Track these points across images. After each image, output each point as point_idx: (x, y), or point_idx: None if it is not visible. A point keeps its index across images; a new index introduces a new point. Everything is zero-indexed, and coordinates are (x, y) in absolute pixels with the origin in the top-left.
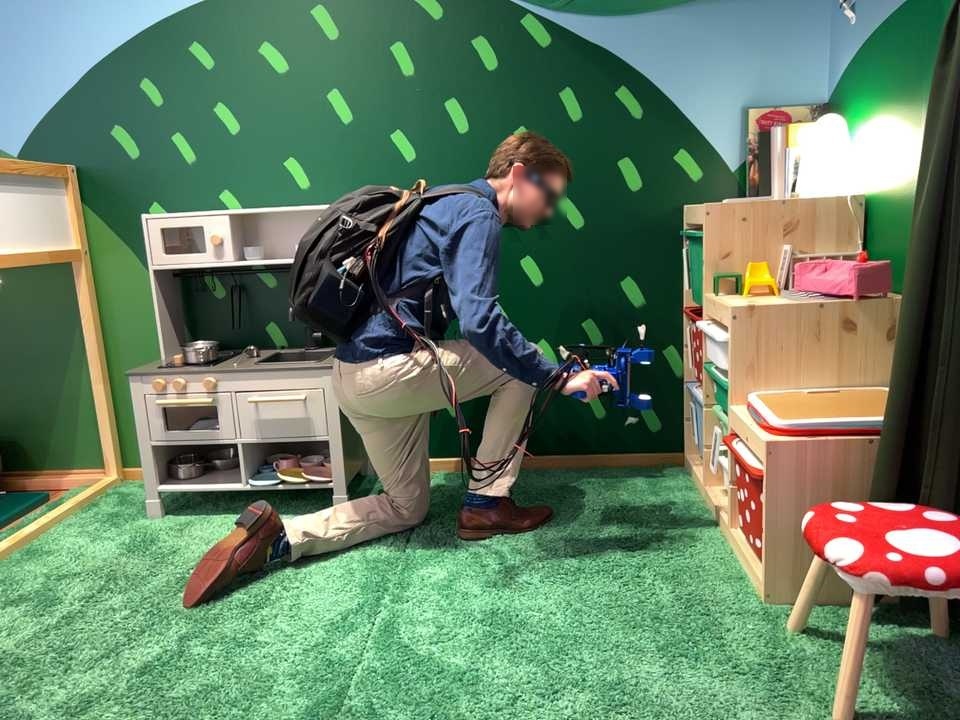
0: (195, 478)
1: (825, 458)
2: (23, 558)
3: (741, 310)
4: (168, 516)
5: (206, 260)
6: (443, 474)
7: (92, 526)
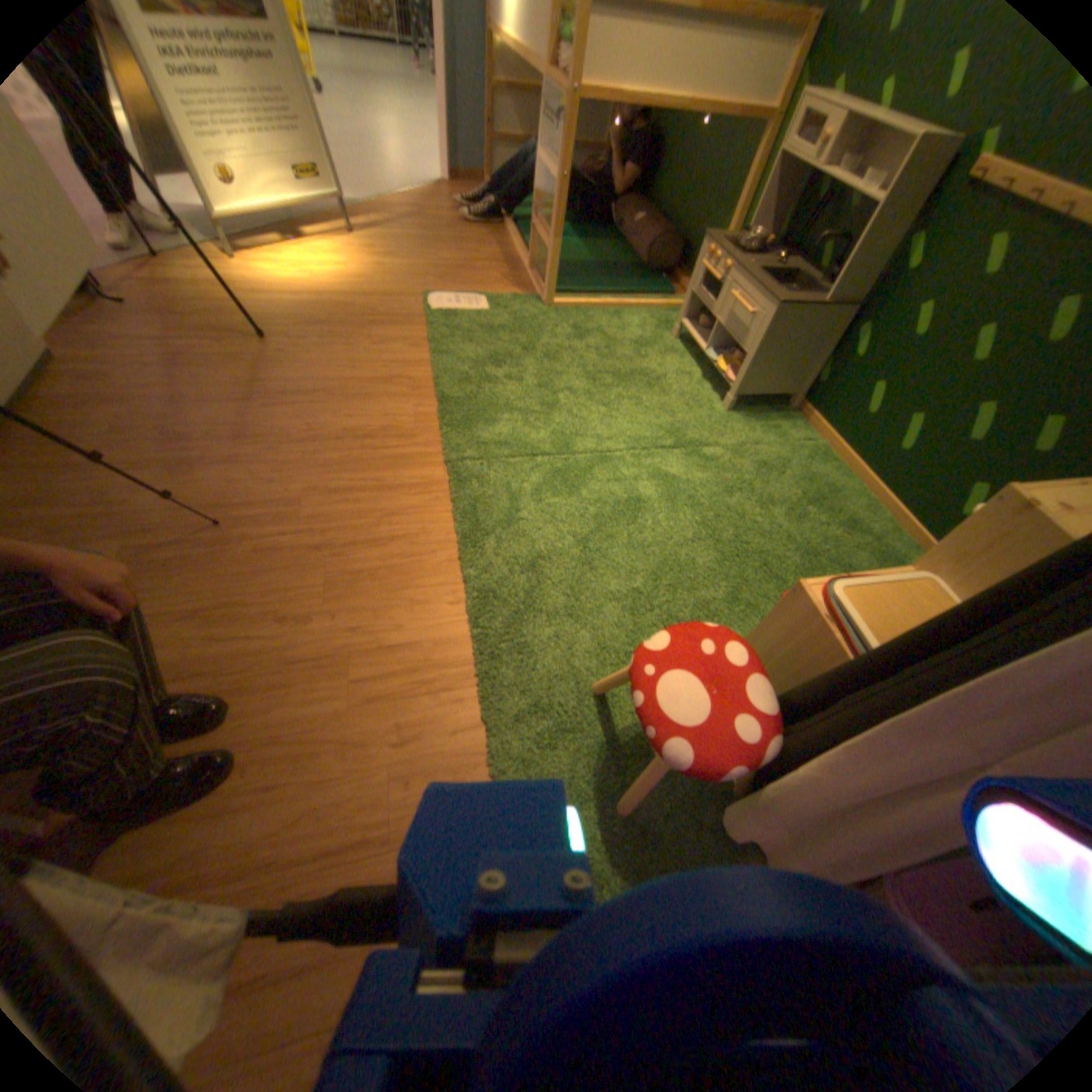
0: (702, 329)
1: (820, 638)
2: (611, 314)
3: (1016, 495)
4: (678, 341)
5: (809, 155)
6: (825, 444)
7: (652, 320)
